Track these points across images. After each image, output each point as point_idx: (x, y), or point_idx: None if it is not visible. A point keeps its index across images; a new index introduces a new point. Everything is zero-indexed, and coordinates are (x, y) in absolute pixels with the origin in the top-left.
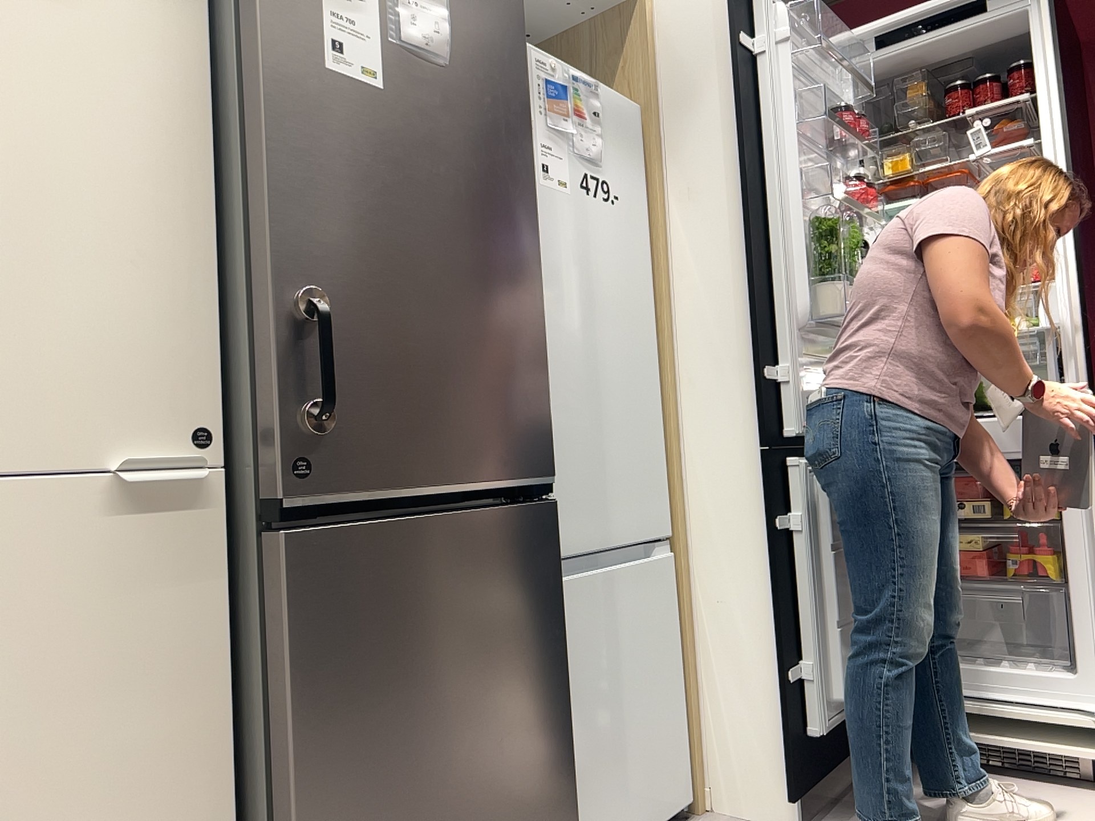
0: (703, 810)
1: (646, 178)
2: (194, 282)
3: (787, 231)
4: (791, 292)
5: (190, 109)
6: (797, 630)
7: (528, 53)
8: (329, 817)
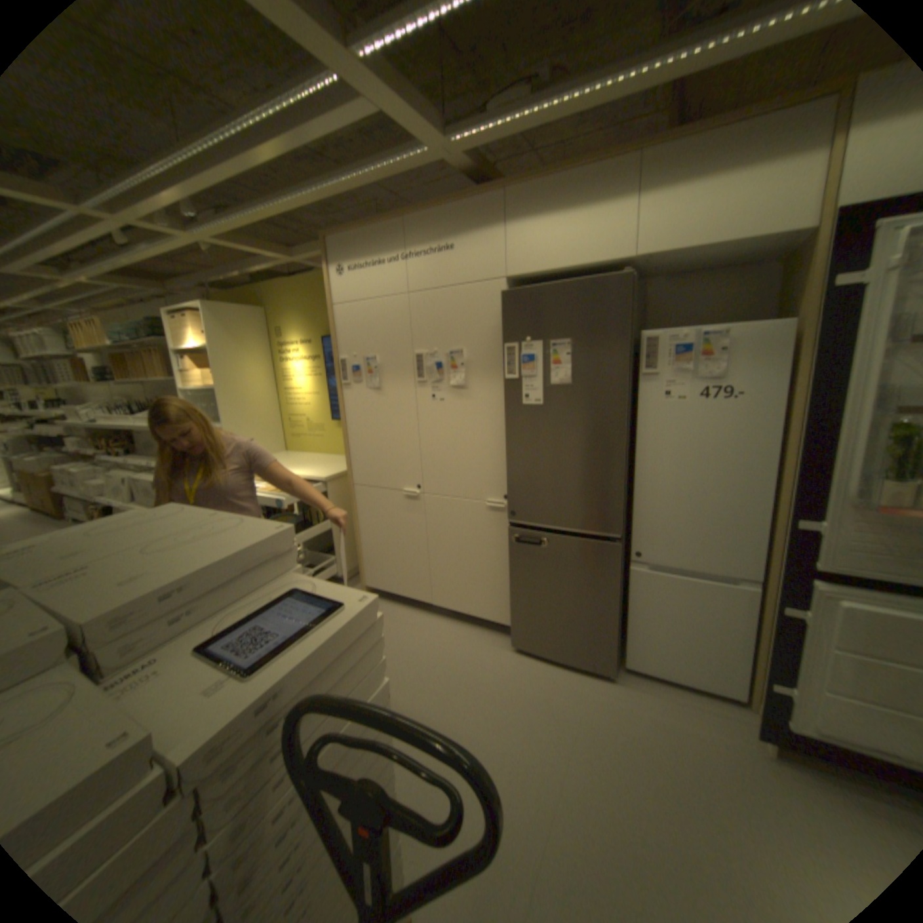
0: (754, 713)
1: (799, 367)
2: (505, 460)
3: (852, 434)
4: (844, 479)
5: (504, 415)
6: (795, 674)
7: (661, 337)
8: (518, 592)
